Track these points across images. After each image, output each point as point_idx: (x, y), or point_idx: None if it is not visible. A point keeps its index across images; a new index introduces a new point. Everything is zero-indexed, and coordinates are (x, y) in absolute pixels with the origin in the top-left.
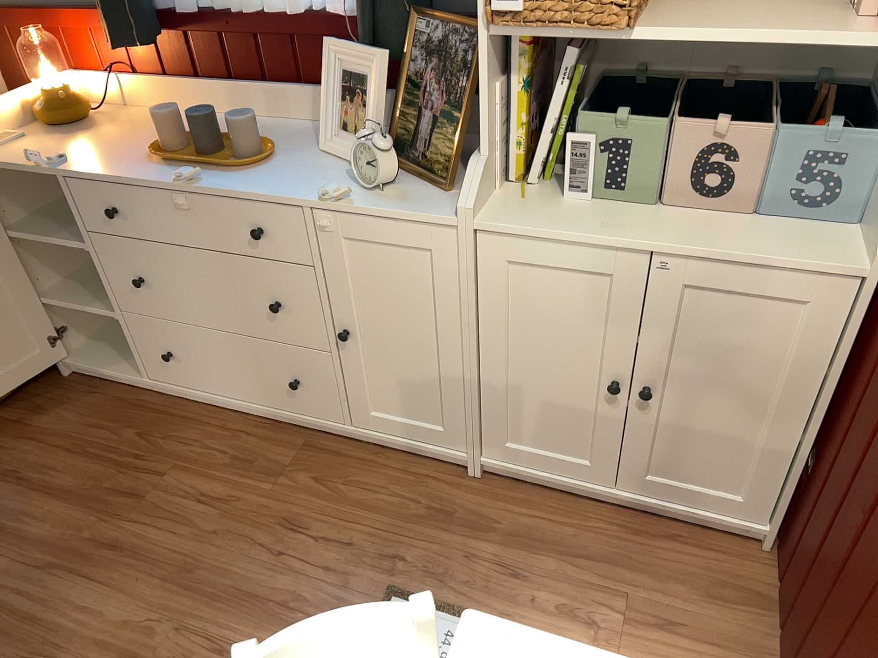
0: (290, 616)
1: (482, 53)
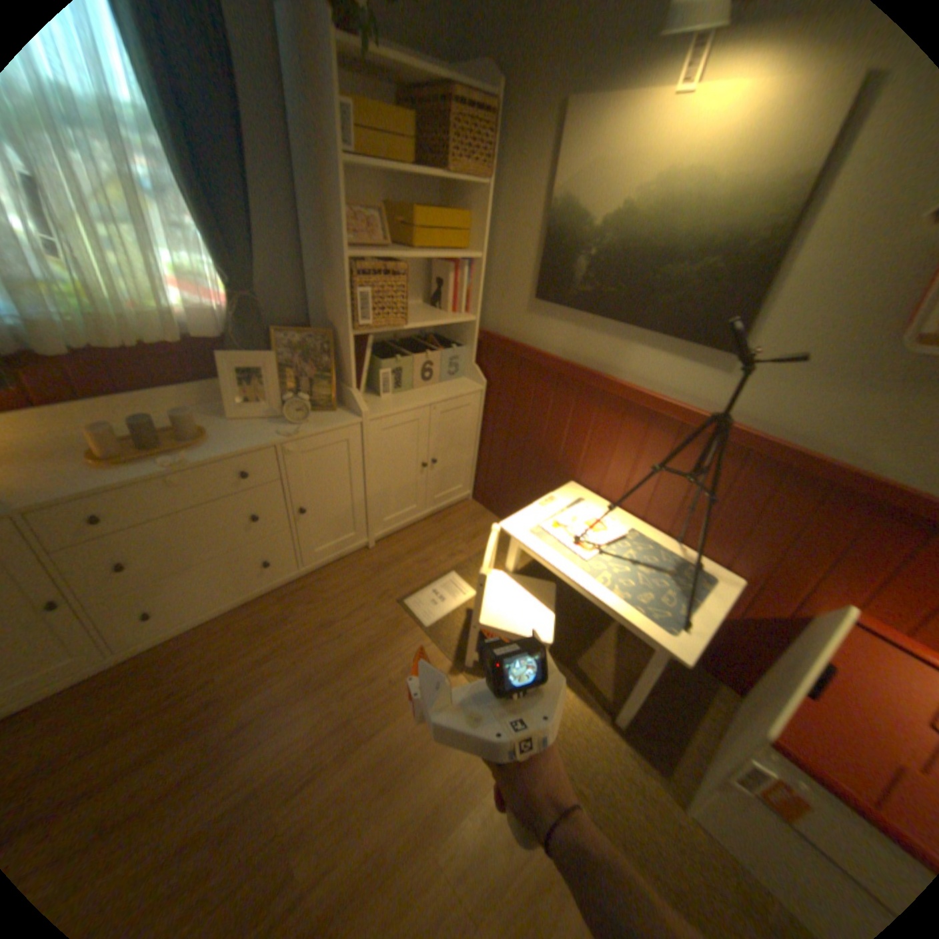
0: (378, 648)
1: (347, 341)
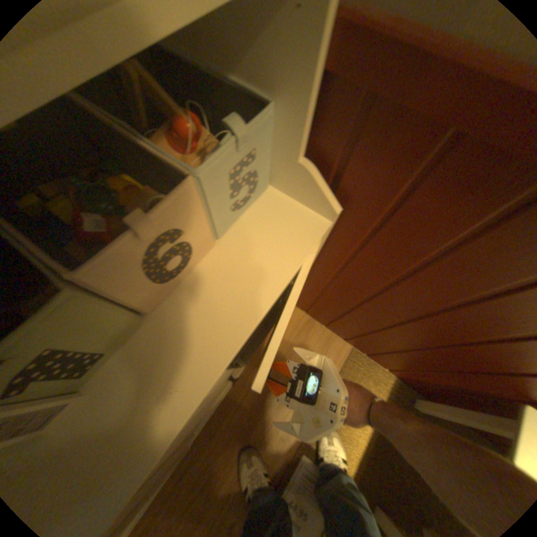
0: None
1: None
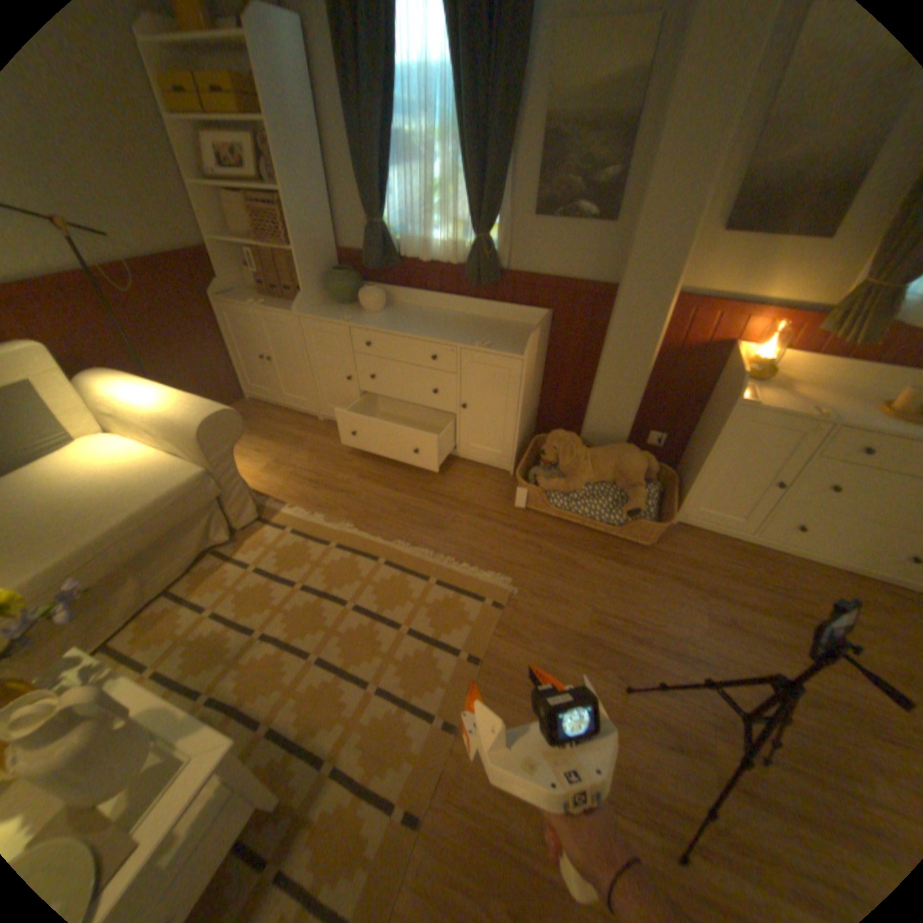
0: None
1: None
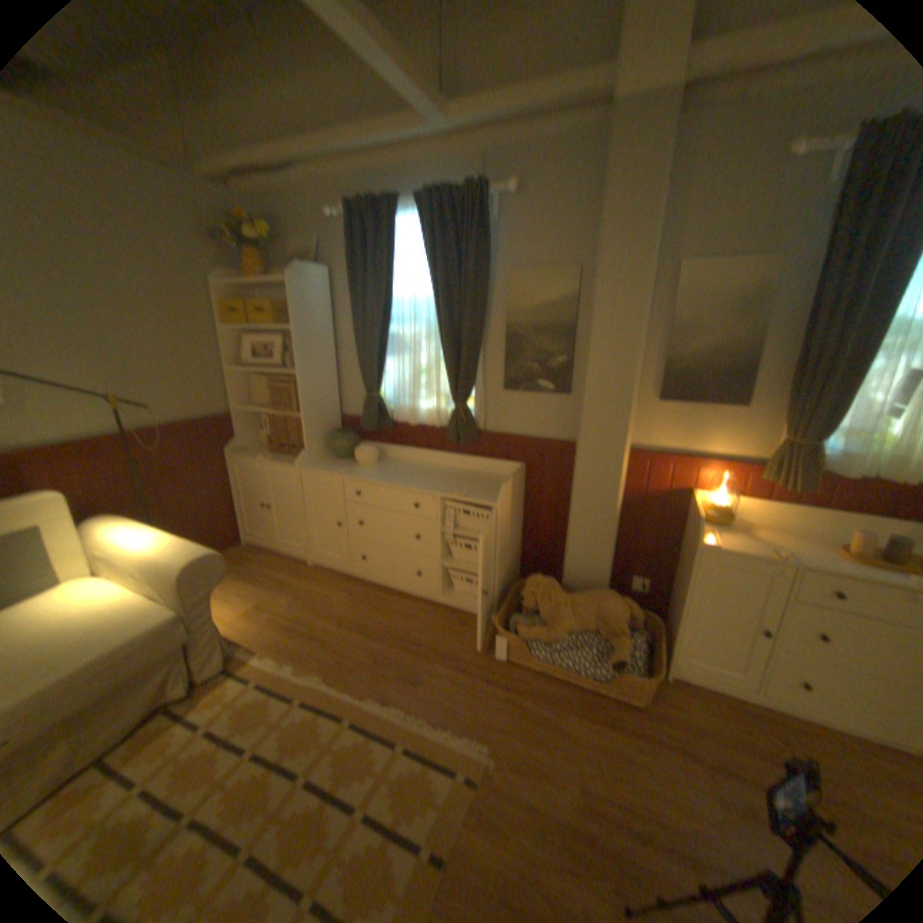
0: None
1: None
